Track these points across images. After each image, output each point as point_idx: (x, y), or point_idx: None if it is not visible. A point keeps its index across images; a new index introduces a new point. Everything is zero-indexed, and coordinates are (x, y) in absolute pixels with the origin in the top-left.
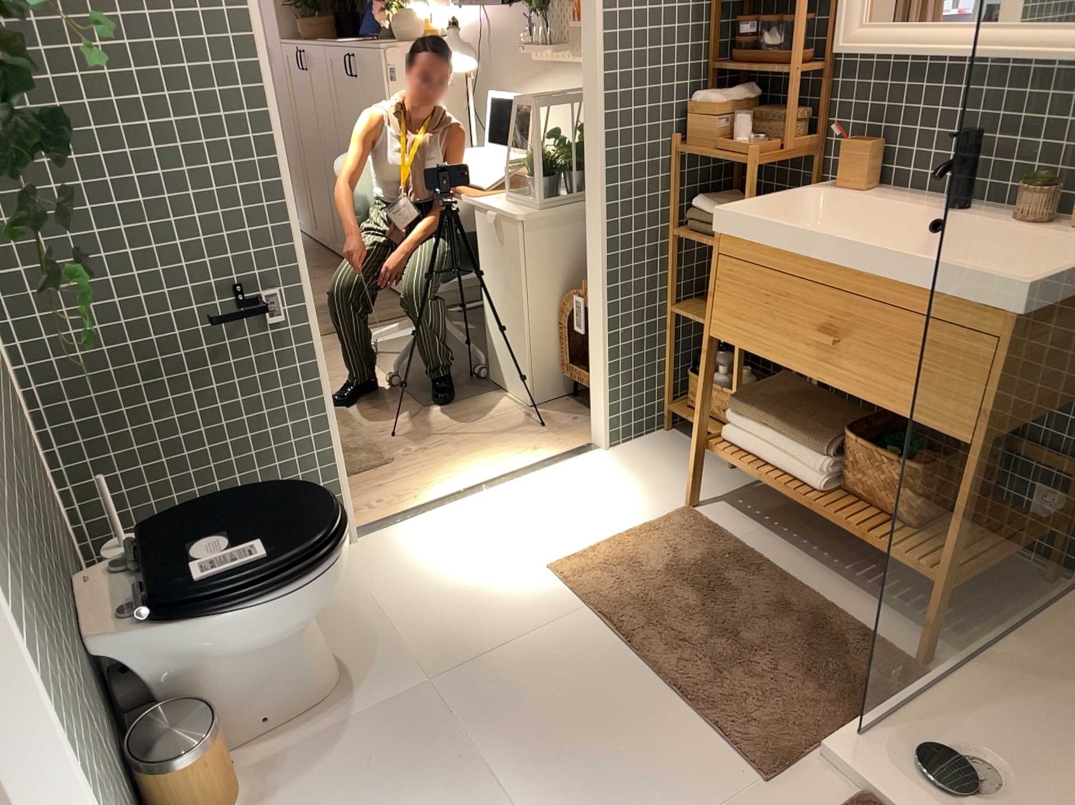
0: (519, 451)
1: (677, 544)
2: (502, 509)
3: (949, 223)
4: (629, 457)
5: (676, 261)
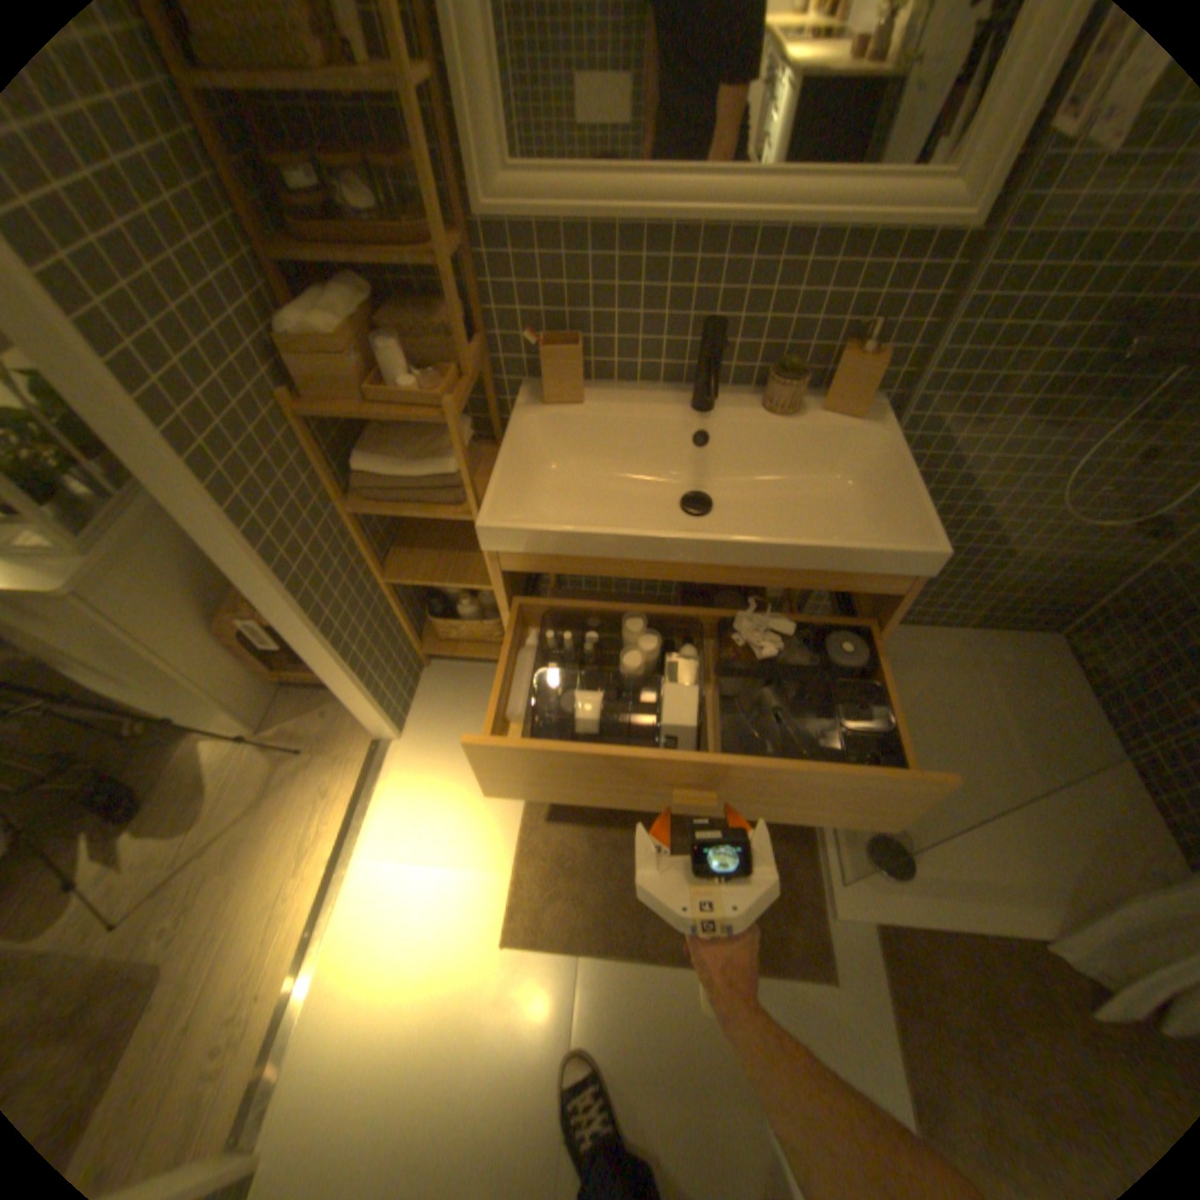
0: (310, 813)
1: (571, 807)
2: (379, 916)
3: (710, 429)
4: (430, 731)
5: (360, 532)
